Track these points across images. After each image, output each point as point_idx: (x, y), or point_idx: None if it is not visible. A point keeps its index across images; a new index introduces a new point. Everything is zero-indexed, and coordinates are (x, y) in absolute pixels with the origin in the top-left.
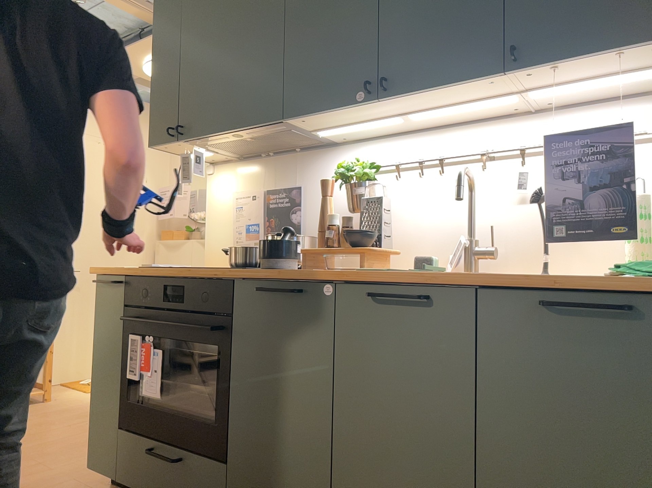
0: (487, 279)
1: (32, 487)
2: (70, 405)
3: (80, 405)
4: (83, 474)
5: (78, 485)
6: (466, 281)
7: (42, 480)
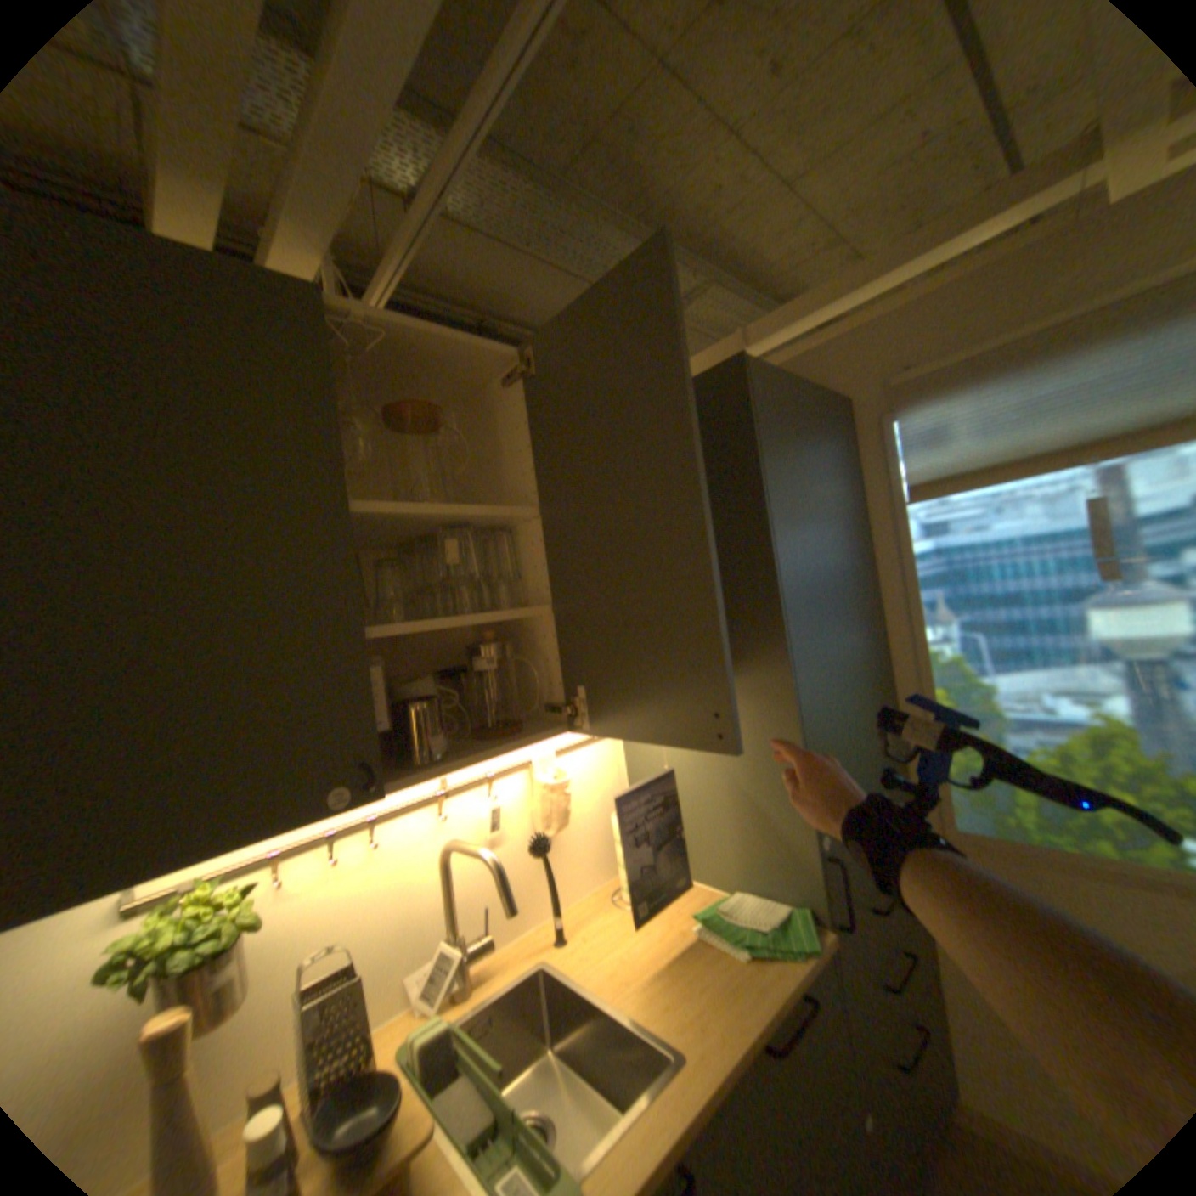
0: (737, 1074)
1: None
2: None
3: None
4: None
5: None
6: (719, 1098)
7: None
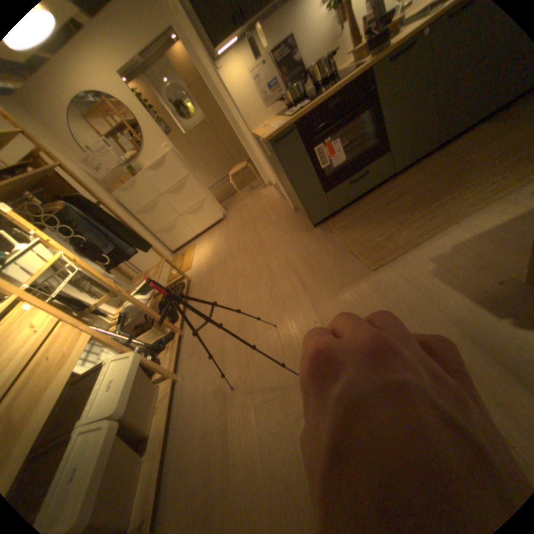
0: None
1: (299, 250)
2: (203, 268)
3: (207, 264)
4: (296, 238)
5: (306, 236)
6: None
7: (293, 249)
